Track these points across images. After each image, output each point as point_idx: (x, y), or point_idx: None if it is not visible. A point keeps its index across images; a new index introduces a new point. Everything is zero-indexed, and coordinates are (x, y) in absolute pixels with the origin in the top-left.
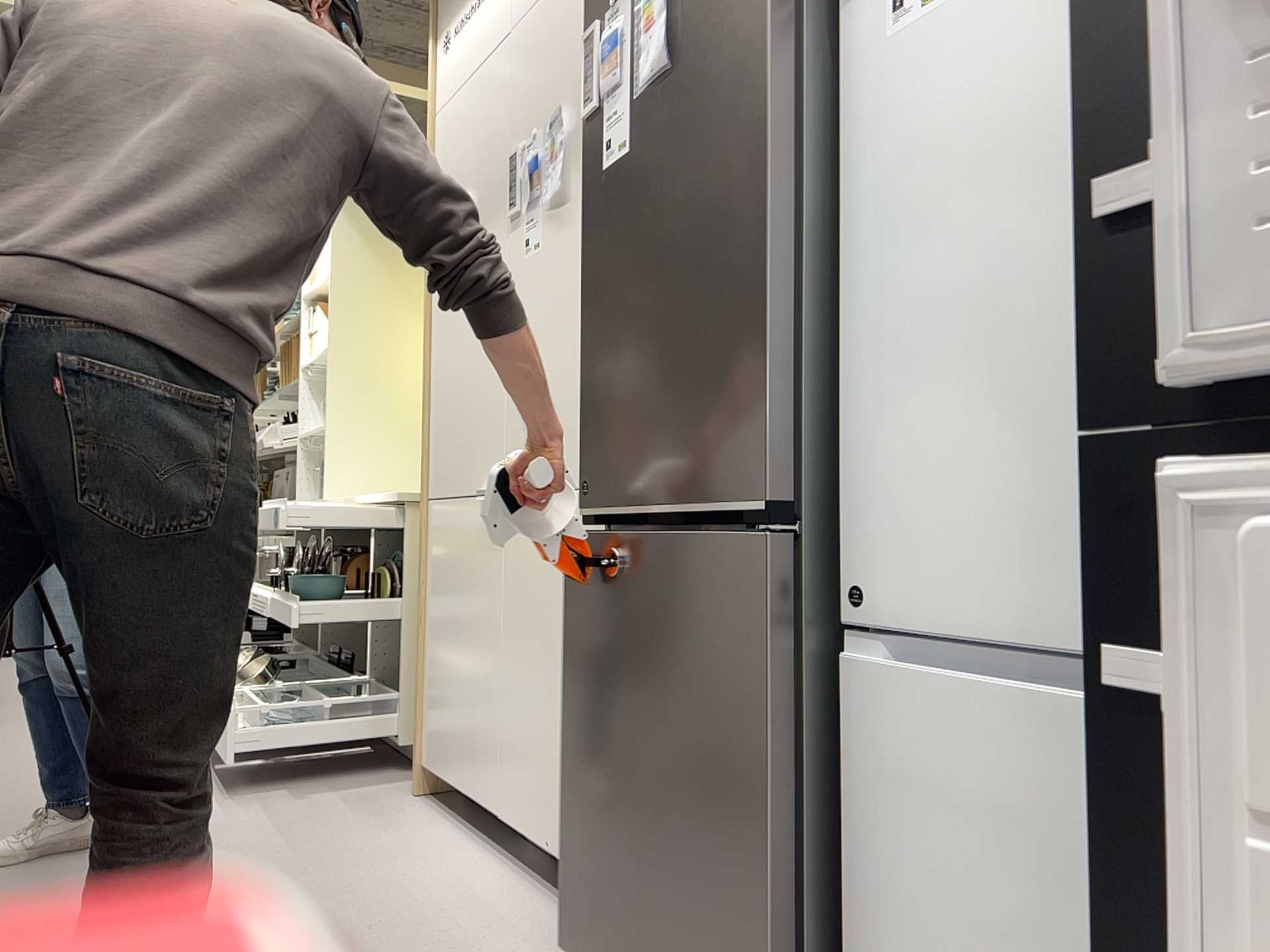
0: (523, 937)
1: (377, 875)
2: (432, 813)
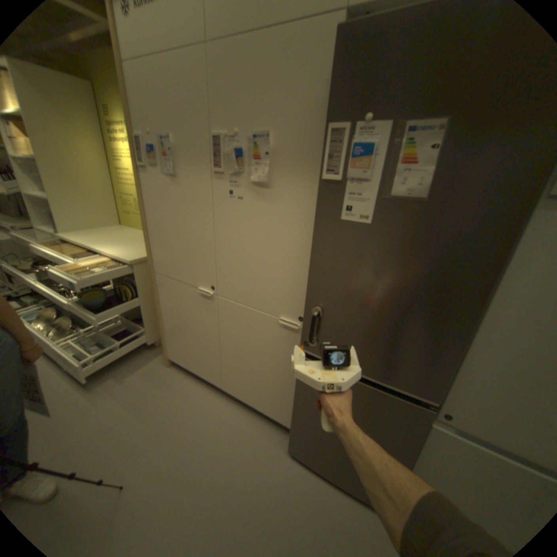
0: (261, 443)
1: (189, 426)
2: (181, 376)
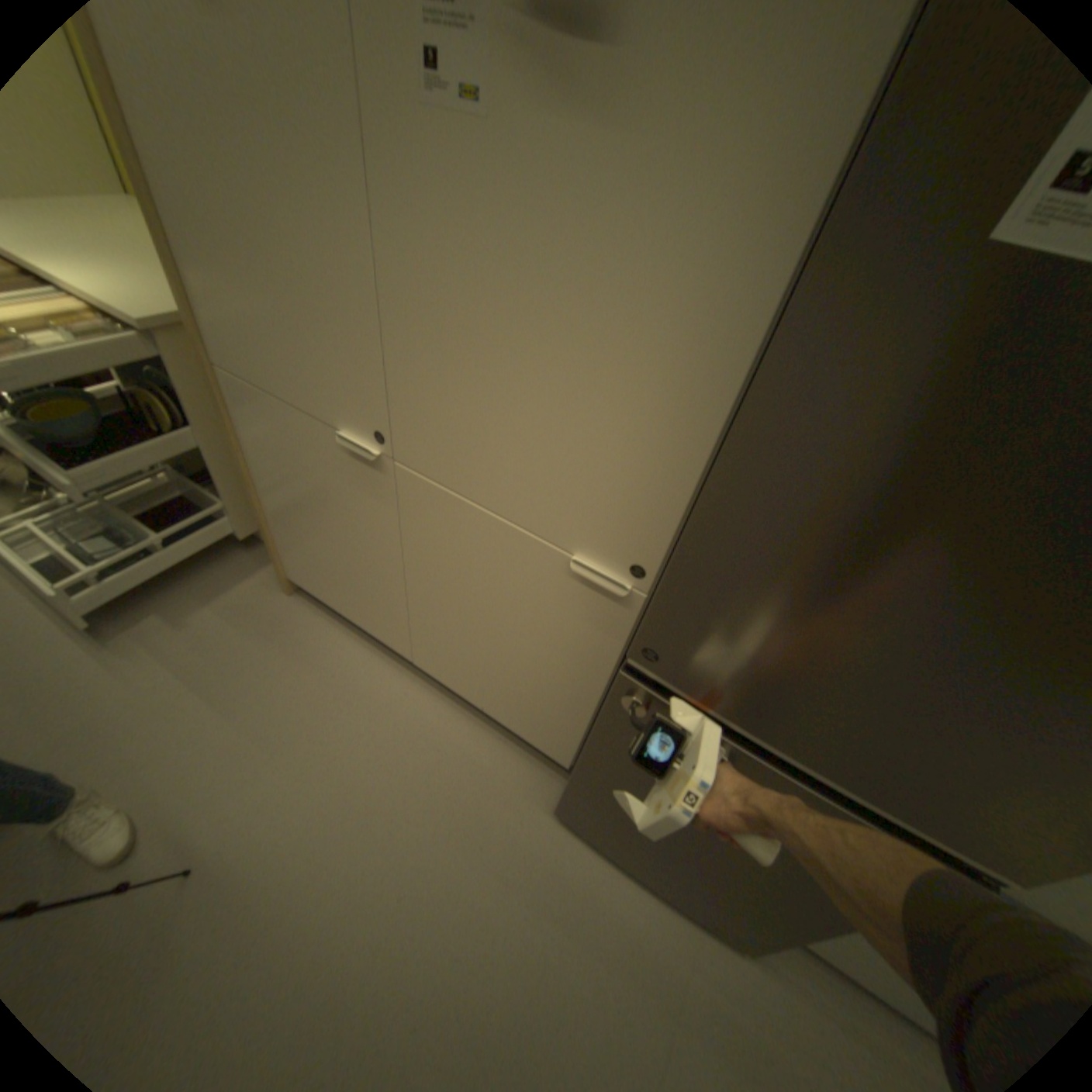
0: (497, 787)
1: (339, 739)
2: (320, 619)
